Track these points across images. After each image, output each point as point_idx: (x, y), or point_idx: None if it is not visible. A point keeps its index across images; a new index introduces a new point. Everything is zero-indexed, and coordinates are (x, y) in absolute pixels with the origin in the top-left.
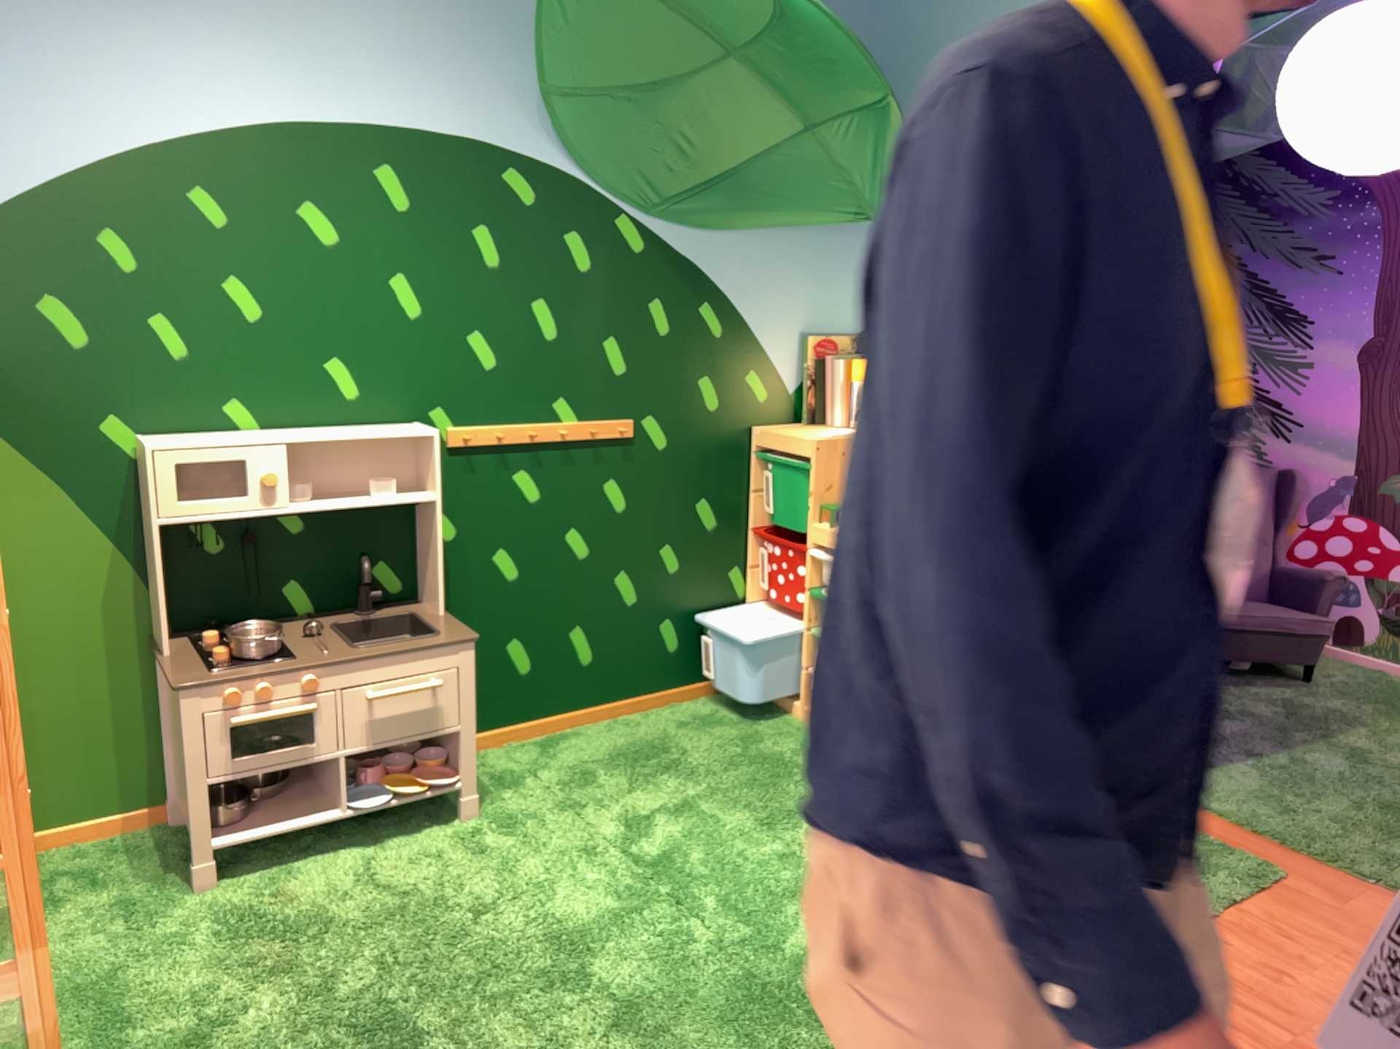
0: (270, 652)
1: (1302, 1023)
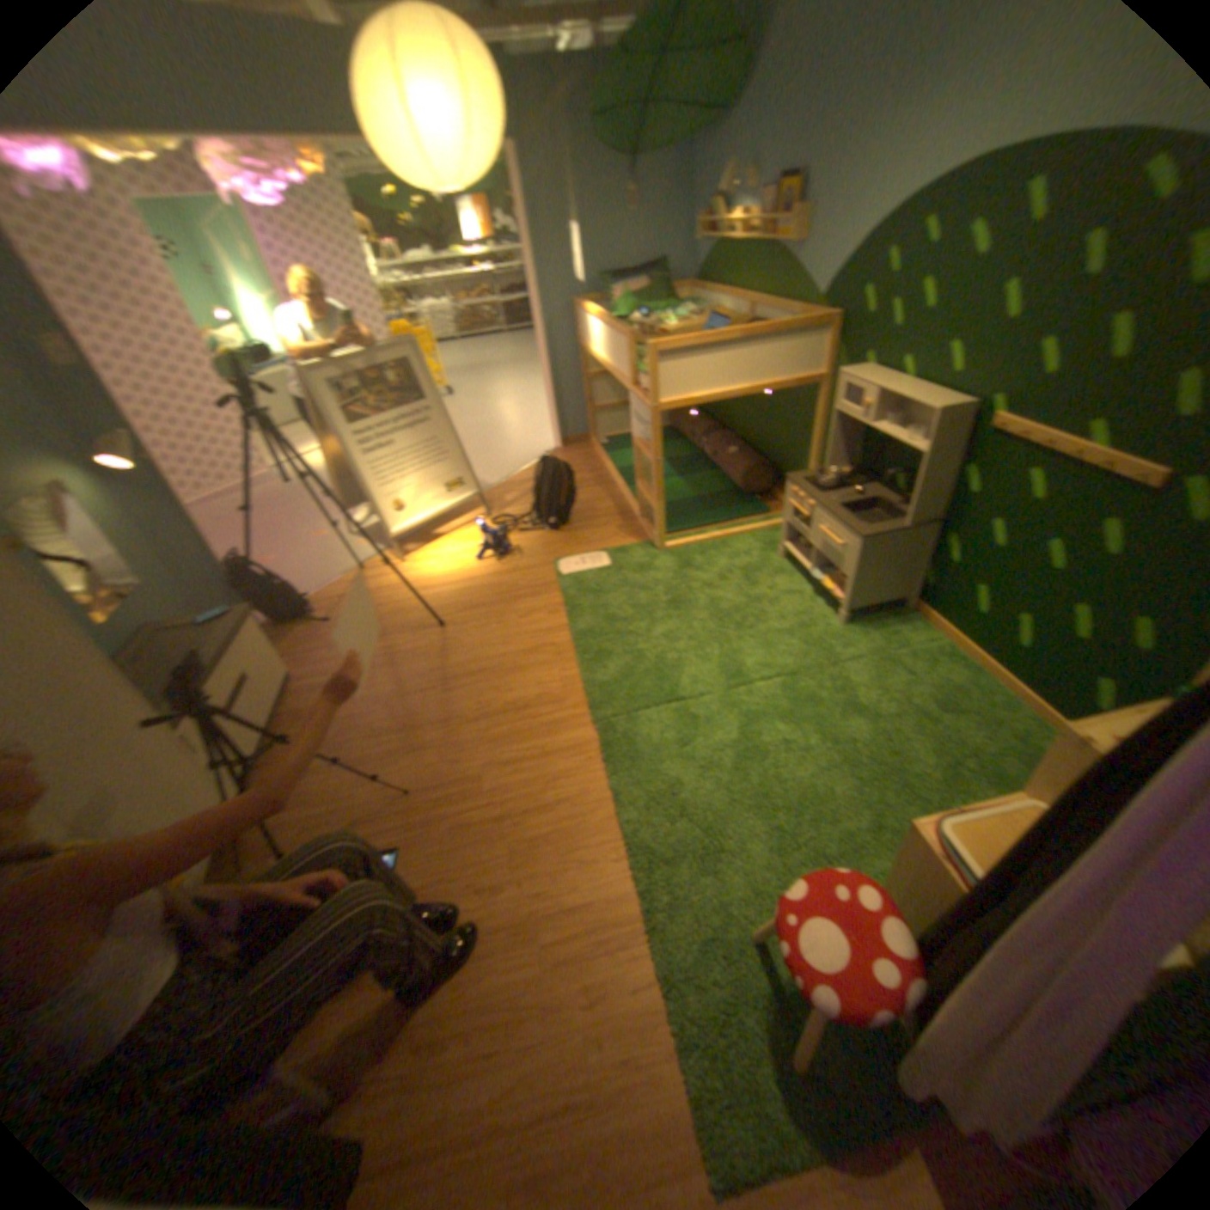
0: (818, 486)
1: (545, 969)
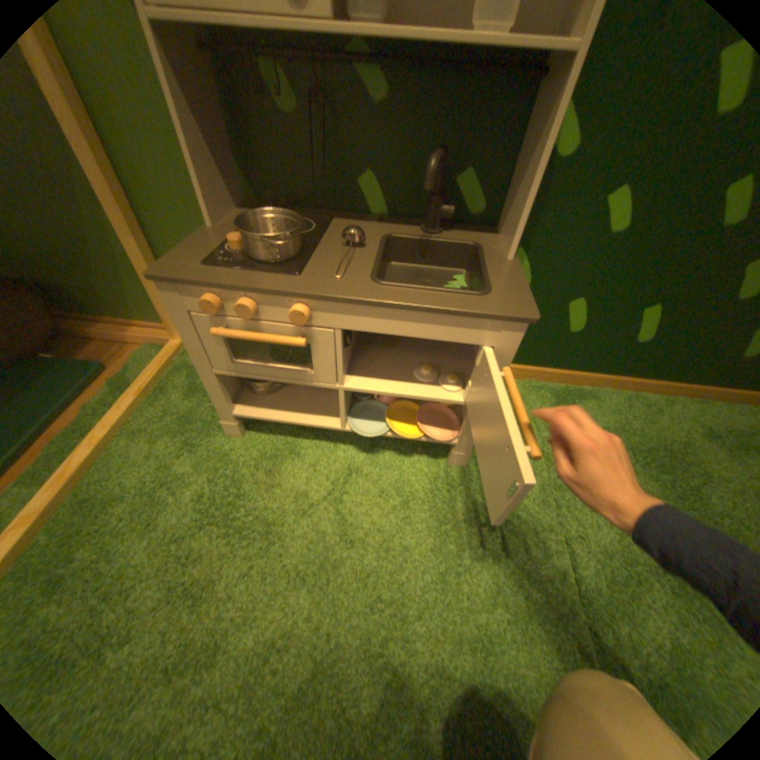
0: (275, 259)
1: None
